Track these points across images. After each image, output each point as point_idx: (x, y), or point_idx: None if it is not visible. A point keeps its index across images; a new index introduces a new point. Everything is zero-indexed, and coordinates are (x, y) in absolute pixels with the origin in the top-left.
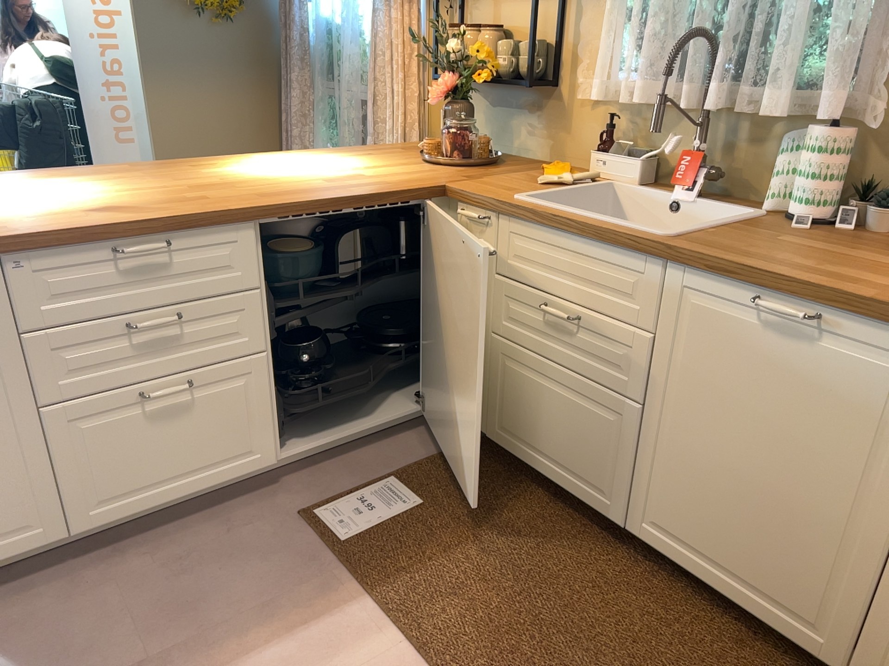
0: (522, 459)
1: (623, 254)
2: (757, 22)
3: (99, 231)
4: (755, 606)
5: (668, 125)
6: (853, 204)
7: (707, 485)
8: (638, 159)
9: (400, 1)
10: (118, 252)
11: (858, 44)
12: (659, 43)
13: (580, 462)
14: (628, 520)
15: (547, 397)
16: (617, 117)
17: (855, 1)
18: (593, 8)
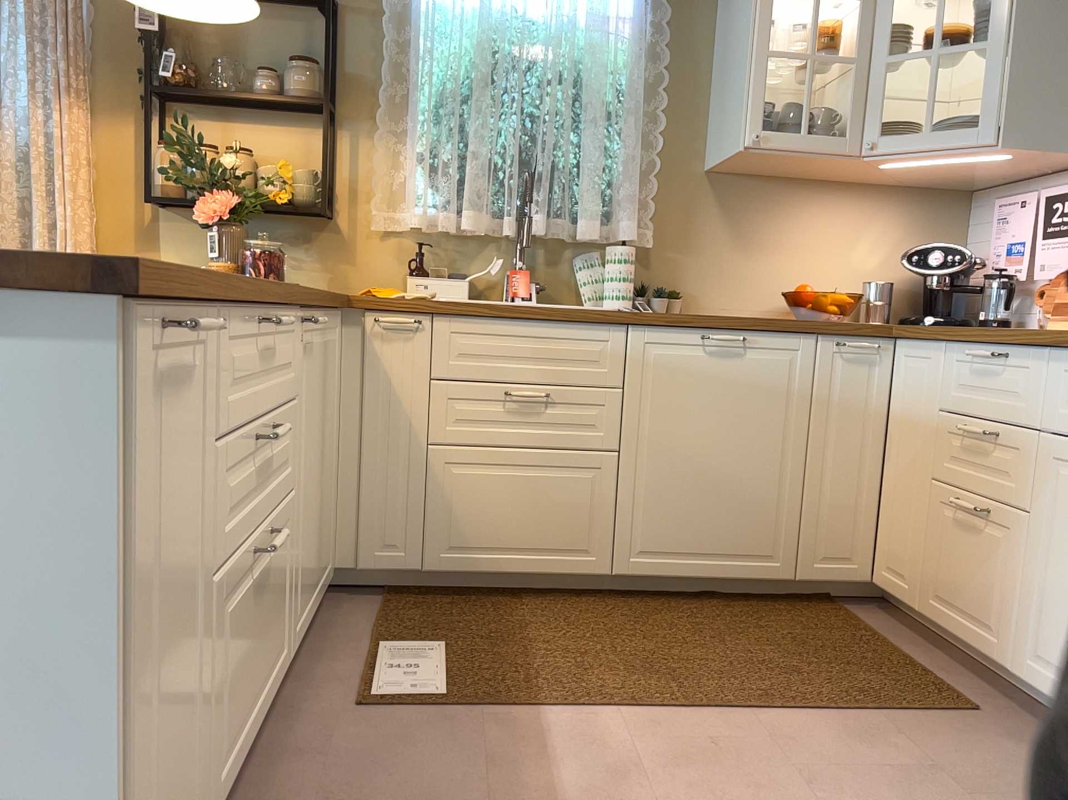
0: (480, 573)
1: (588, 328)
2: (559, 170)
3: (253, 291)
4: (733, 570)
5: (473, 251)
6: (633, 299)
7: (684, 492)
8: (465, 278)
9: (73, 102)
10: (267, 324)
11: (635, 189)
12: (481, 179)
13: (559, 535)
14: (613, 566)
15: (512, 486)
16: (428, 243)
17: (634, 161)
18: (383, 145)
